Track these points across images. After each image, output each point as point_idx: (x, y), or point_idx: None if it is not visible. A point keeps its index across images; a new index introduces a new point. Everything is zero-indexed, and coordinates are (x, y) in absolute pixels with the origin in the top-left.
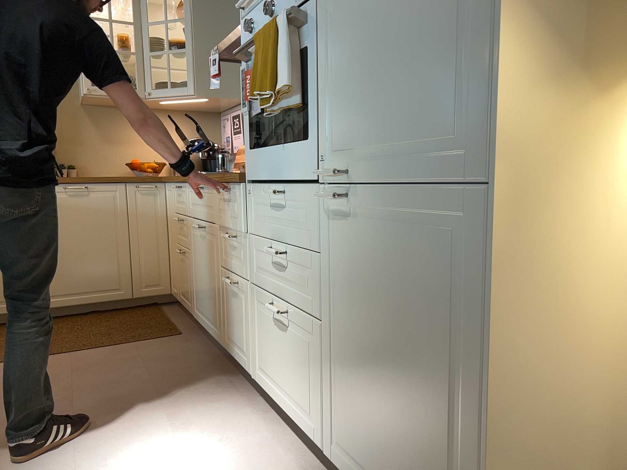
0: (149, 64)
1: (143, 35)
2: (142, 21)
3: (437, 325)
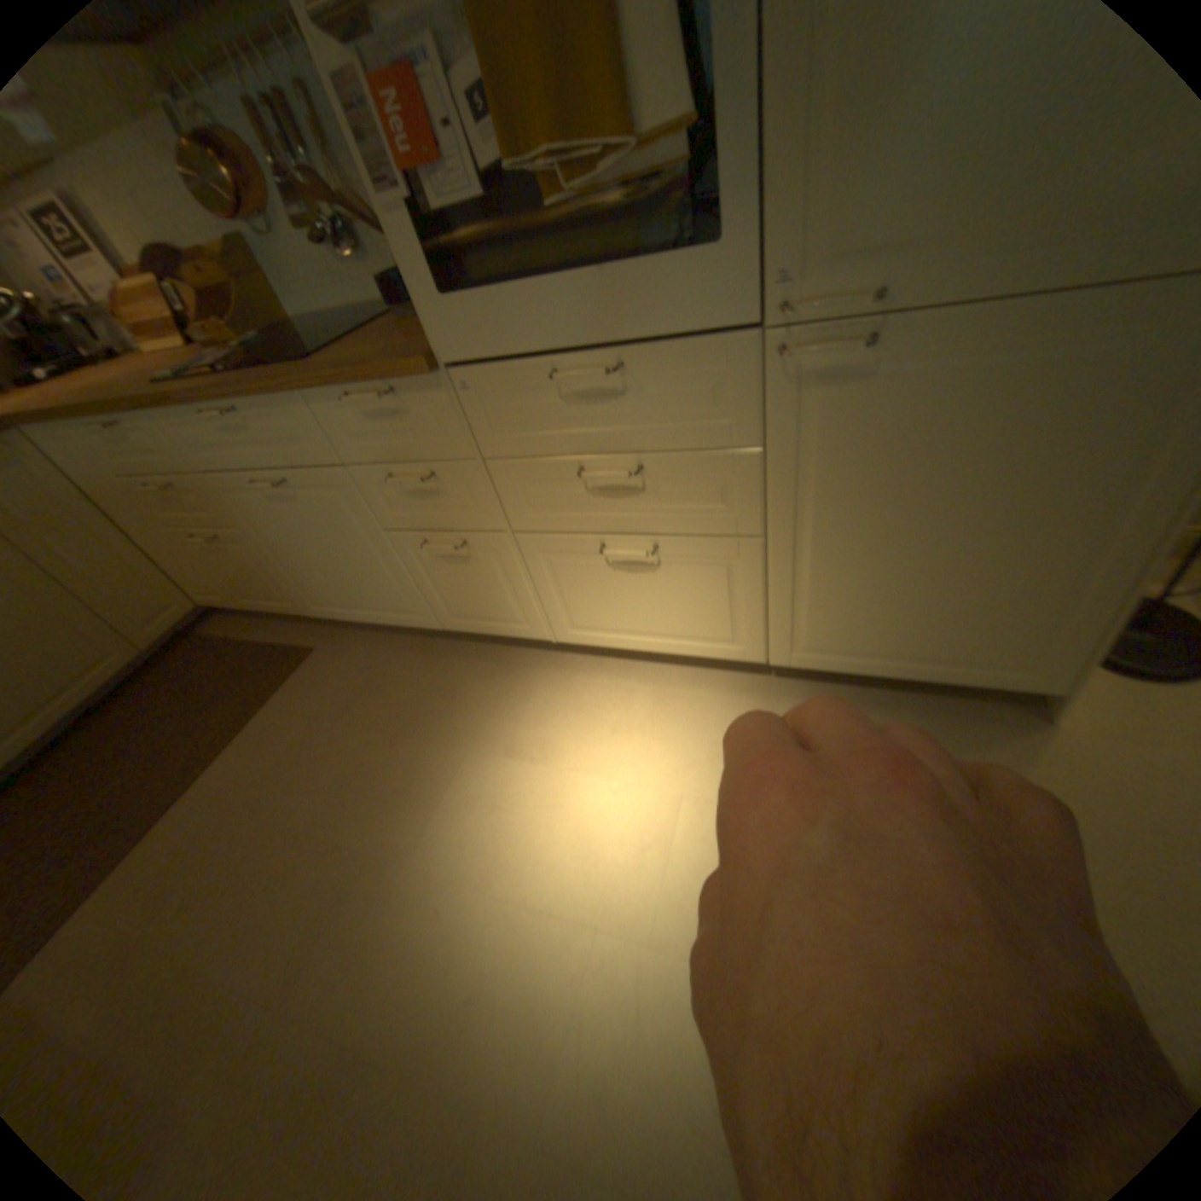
0: None
1: None
2: None
3: (1076, 476)
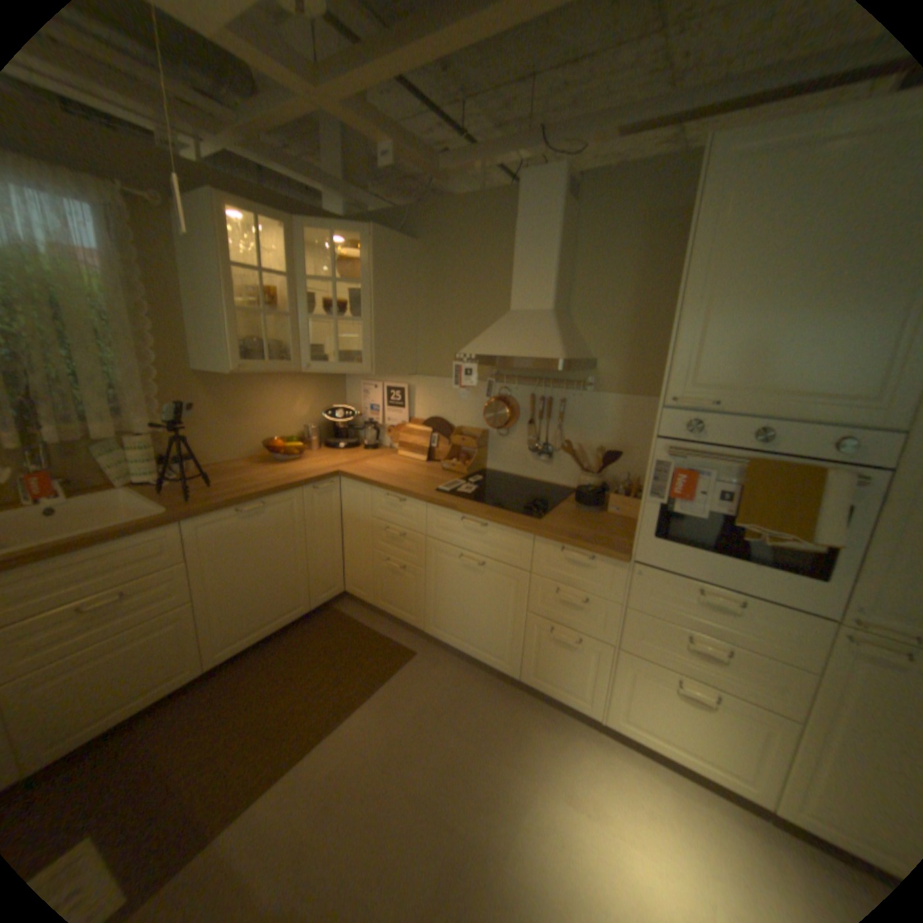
0: (306, 330)
1: (297, 291)
2: (293, 272)
3: None
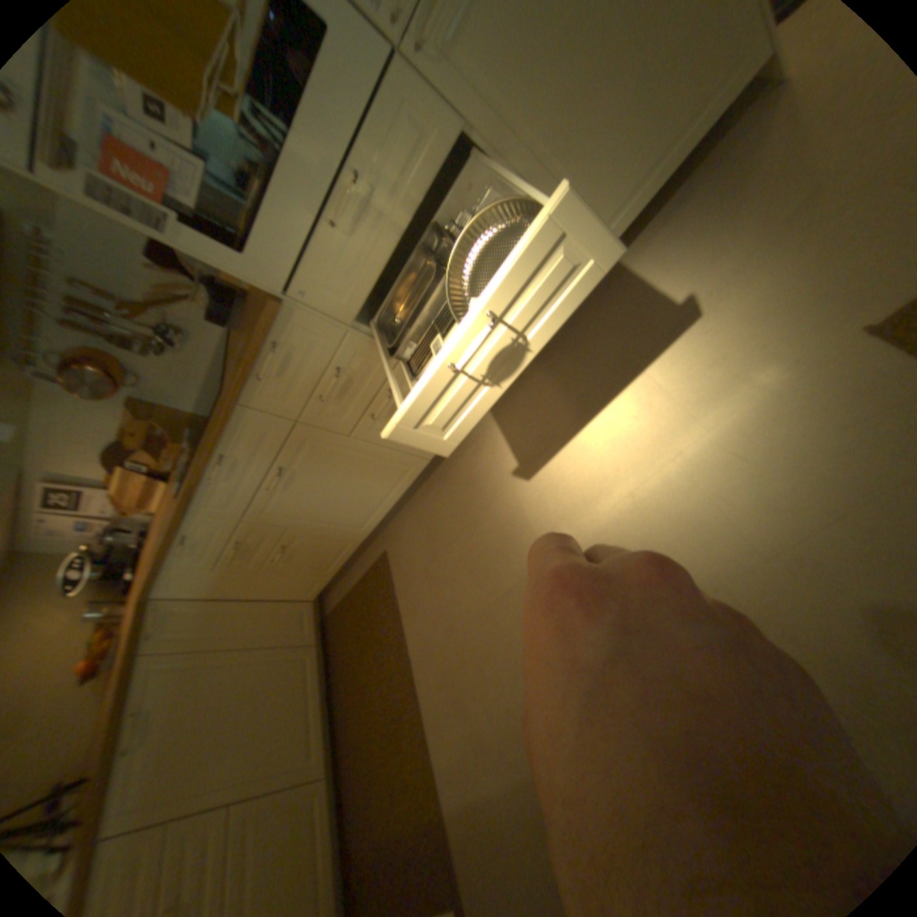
0: None
1: None
2: None
3: None
